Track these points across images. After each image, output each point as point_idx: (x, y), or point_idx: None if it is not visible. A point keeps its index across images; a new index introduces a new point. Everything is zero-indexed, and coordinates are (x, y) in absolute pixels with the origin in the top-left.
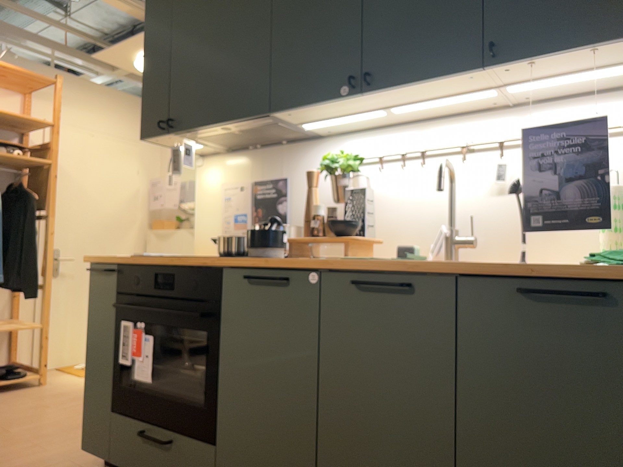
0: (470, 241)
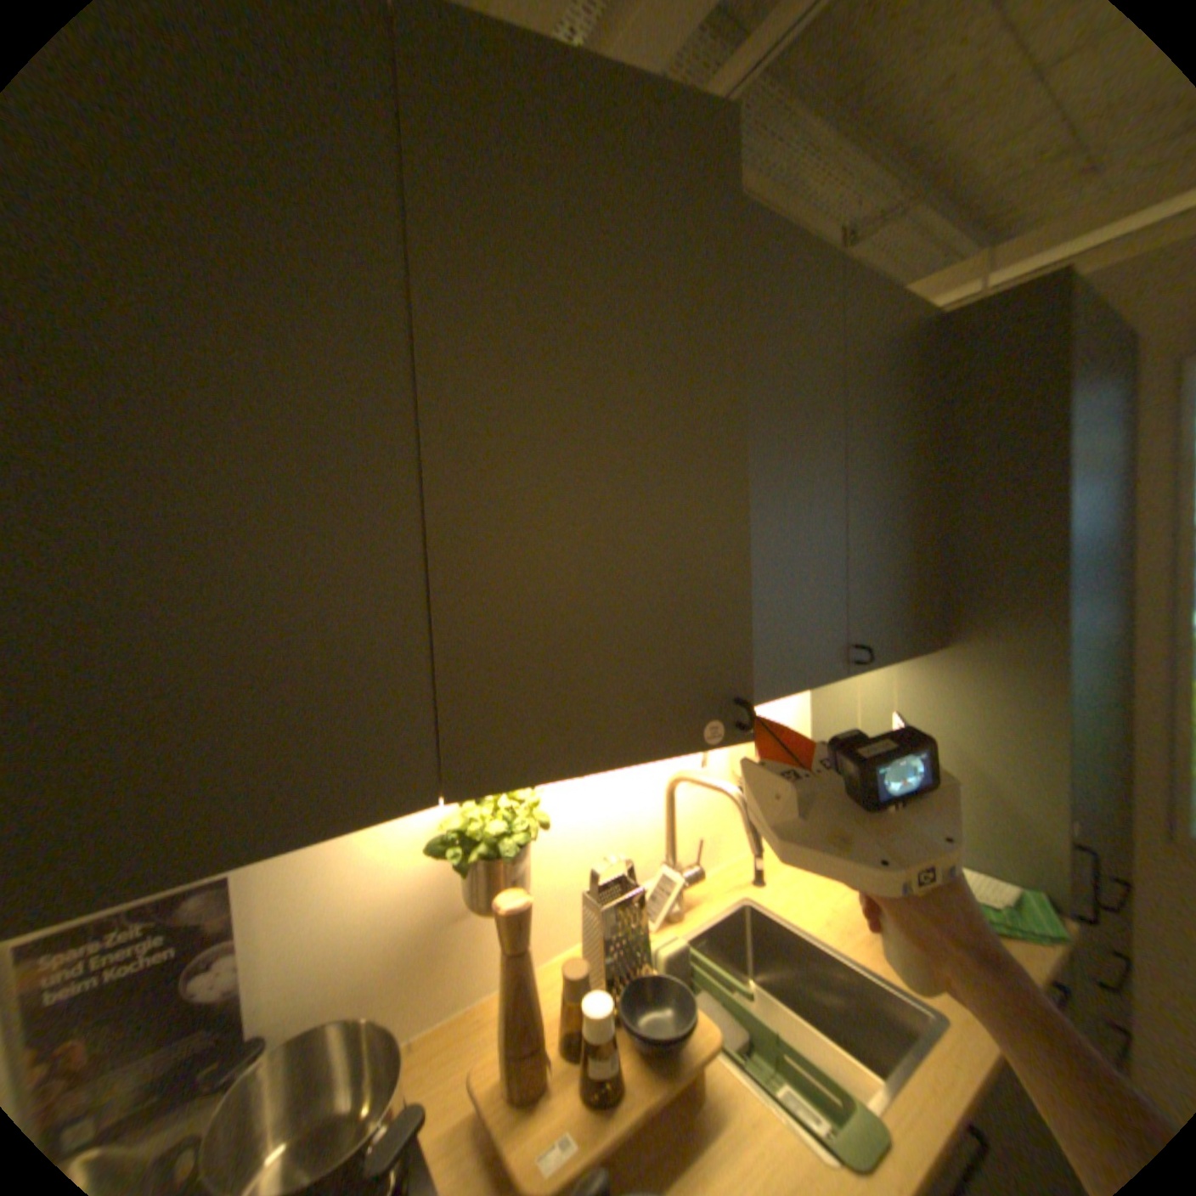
0: (702, 876)
